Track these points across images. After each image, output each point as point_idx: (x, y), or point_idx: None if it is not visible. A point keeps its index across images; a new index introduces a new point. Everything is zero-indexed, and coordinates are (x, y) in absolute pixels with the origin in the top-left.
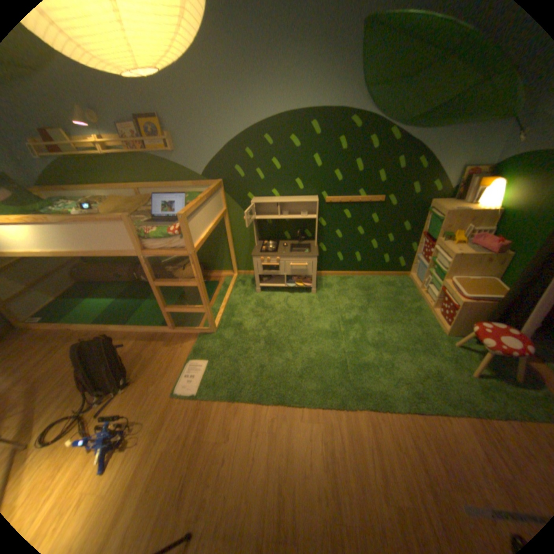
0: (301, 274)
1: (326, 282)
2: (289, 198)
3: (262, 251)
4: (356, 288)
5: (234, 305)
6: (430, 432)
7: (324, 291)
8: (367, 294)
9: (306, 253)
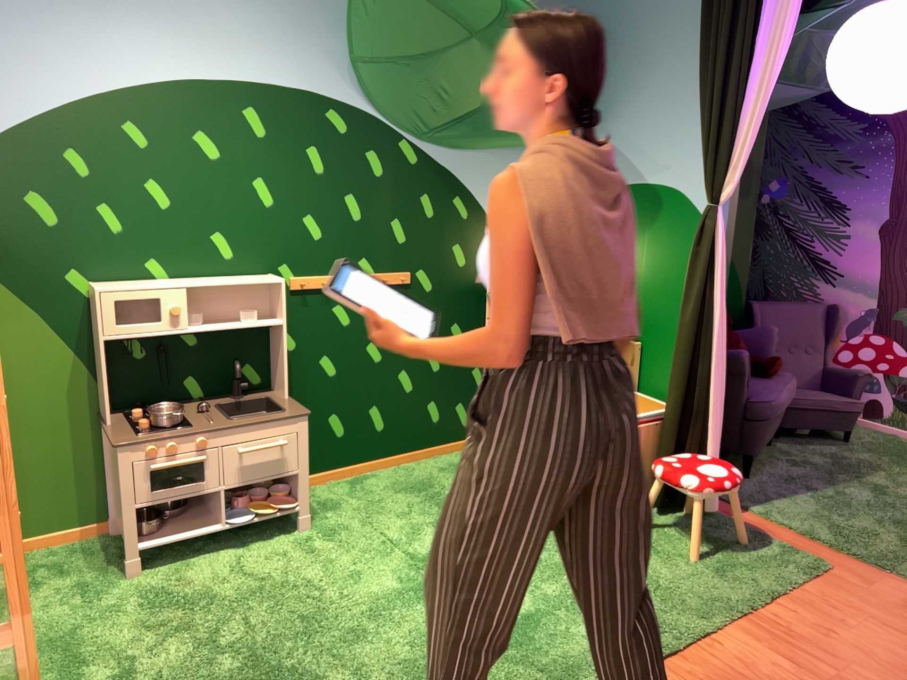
0: (271, 475)
1: (319, 498)
2: (203, 279)
3: (138, 432)
4: (397, 492)
5: (63, 635)
6: (706, 672)
7: (327, 516)
8: (429, 496)
9: (270, 418)
